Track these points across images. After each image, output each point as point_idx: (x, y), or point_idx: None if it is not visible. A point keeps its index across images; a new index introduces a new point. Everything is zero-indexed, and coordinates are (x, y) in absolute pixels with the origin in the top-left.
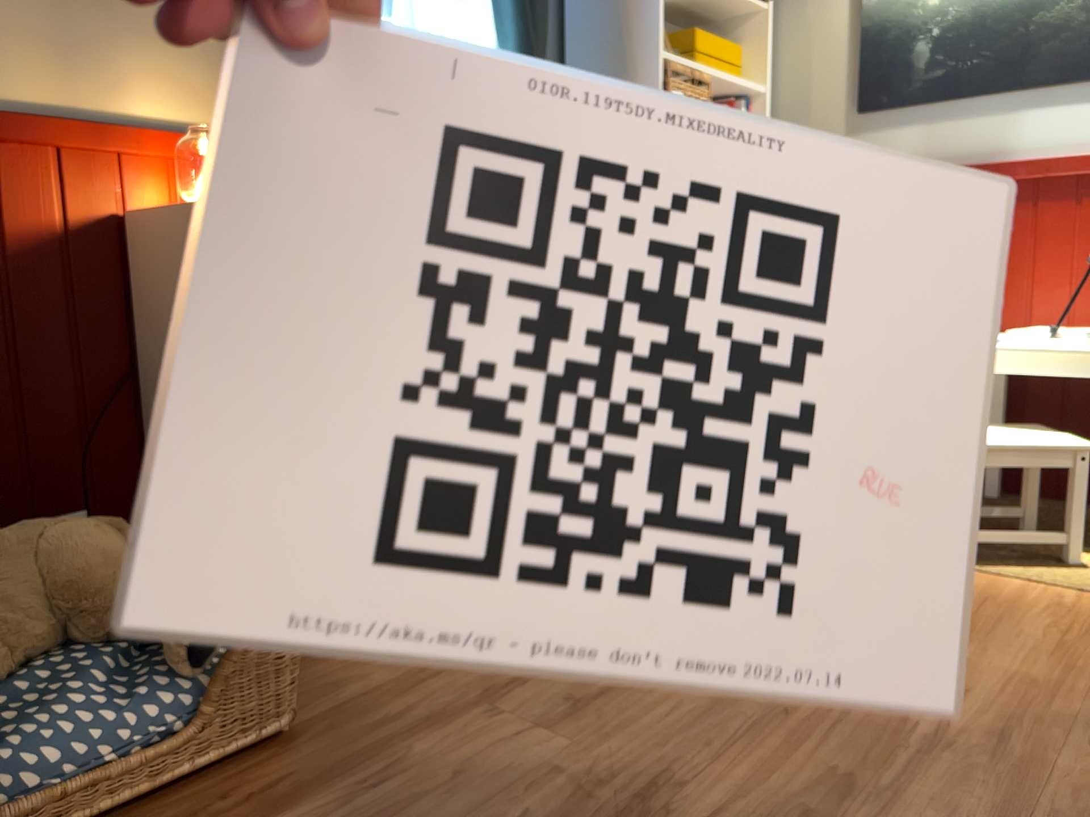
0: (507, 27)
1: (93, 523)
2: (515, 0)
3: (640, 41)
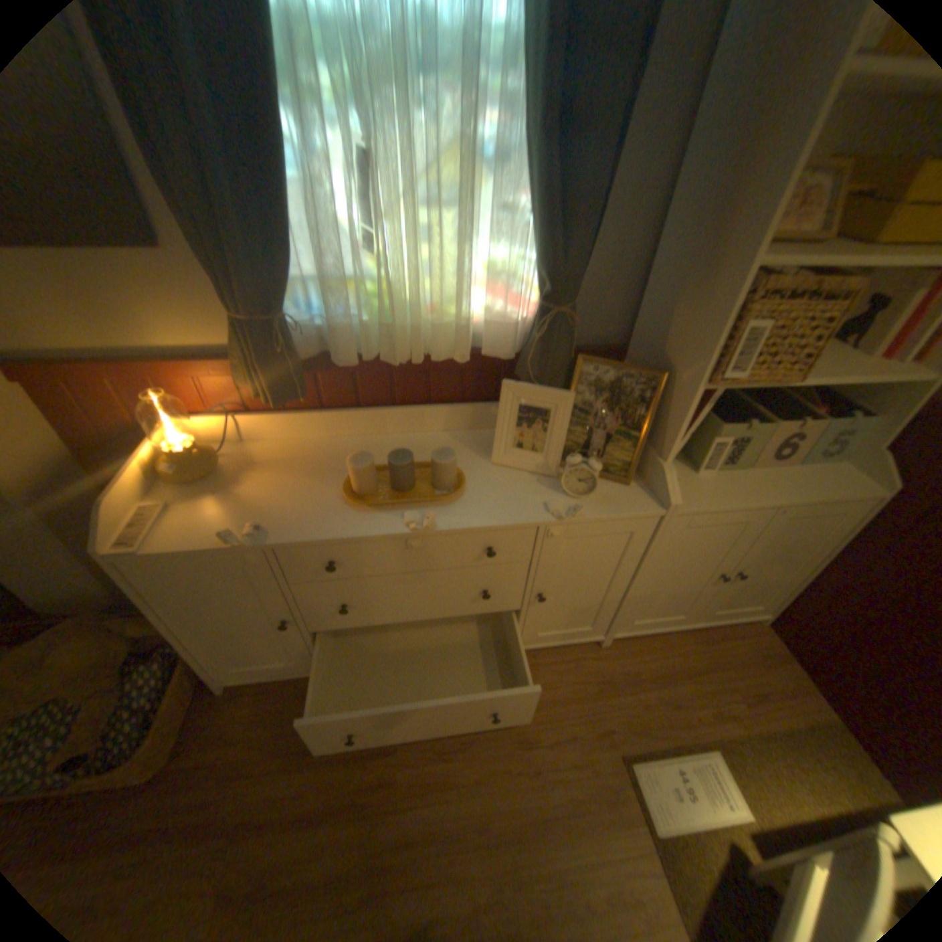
0: (536, 214)
1: (99, 637)
2: (540, 185)
3: (742, 231)
